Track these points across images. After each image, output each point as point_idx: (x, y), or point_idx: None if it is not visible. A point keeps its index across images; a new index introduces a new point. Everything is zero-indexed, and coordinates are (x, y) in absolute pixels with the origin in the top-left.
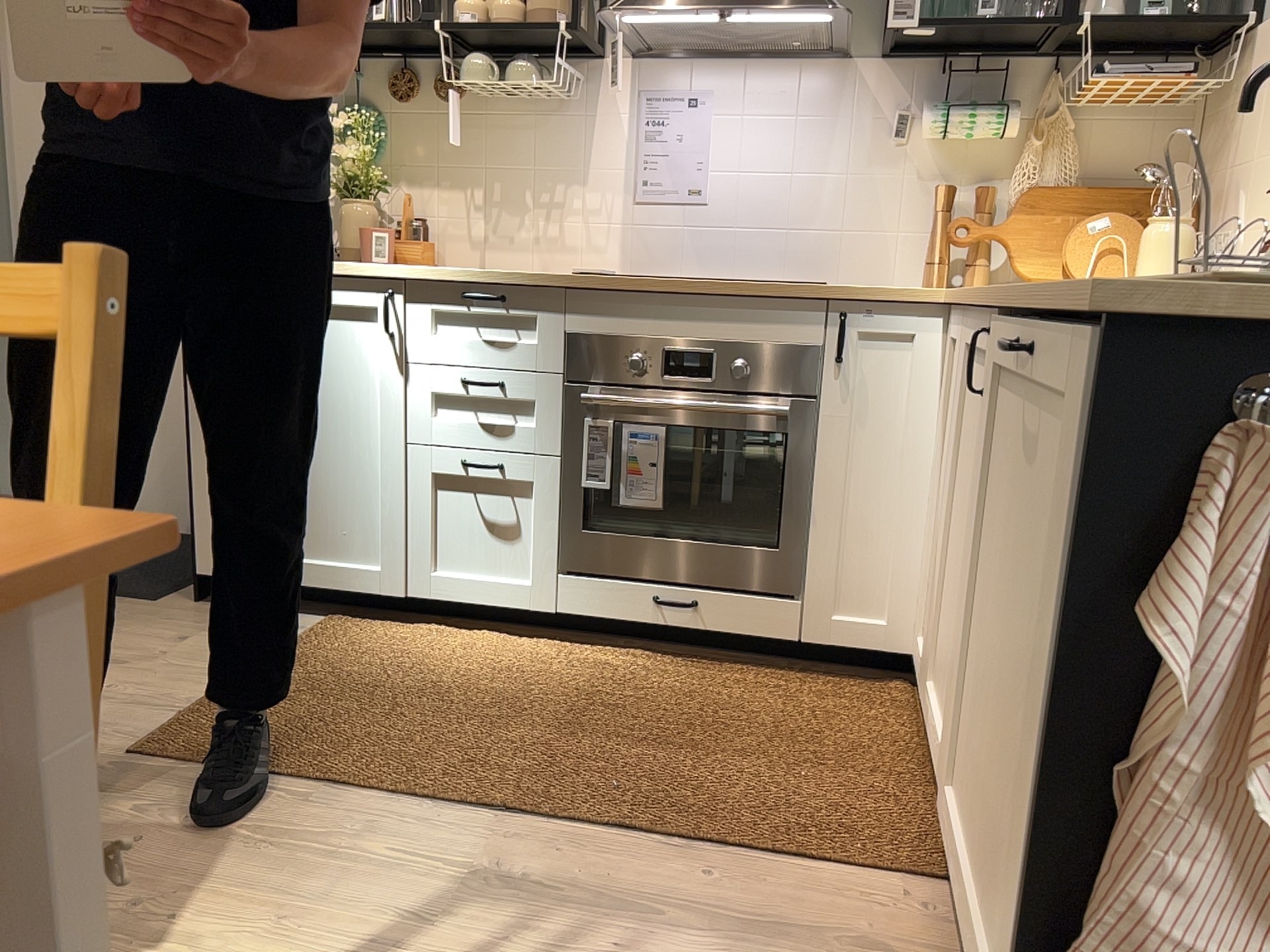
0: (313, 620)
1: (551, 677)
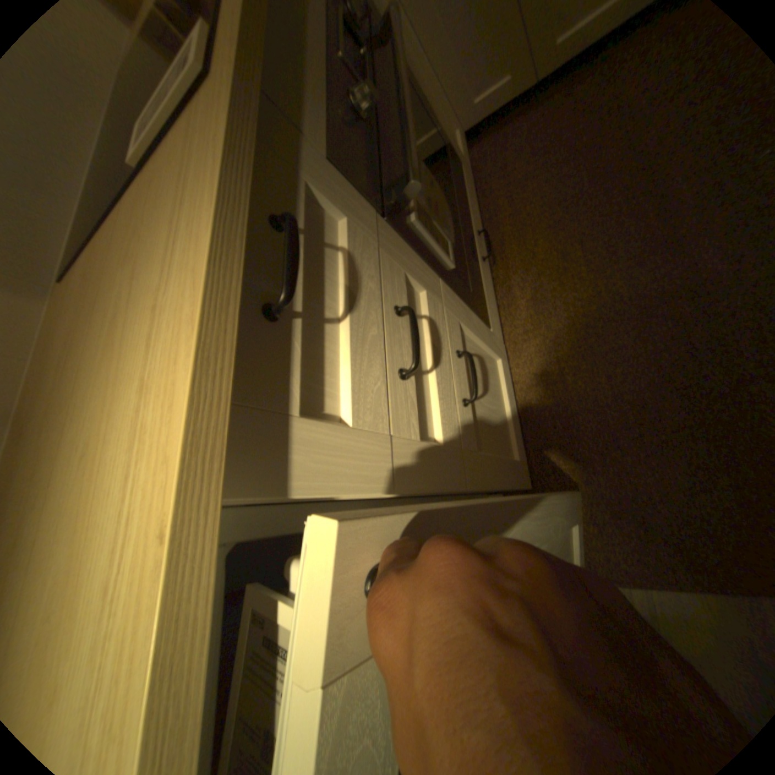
0: None
1: (585, 317)
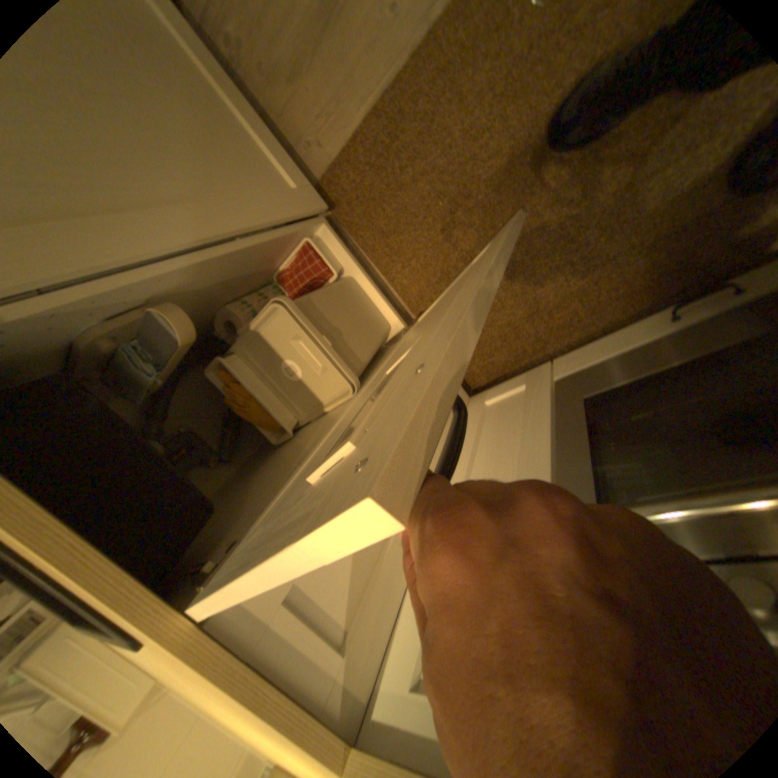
0: None
1: None
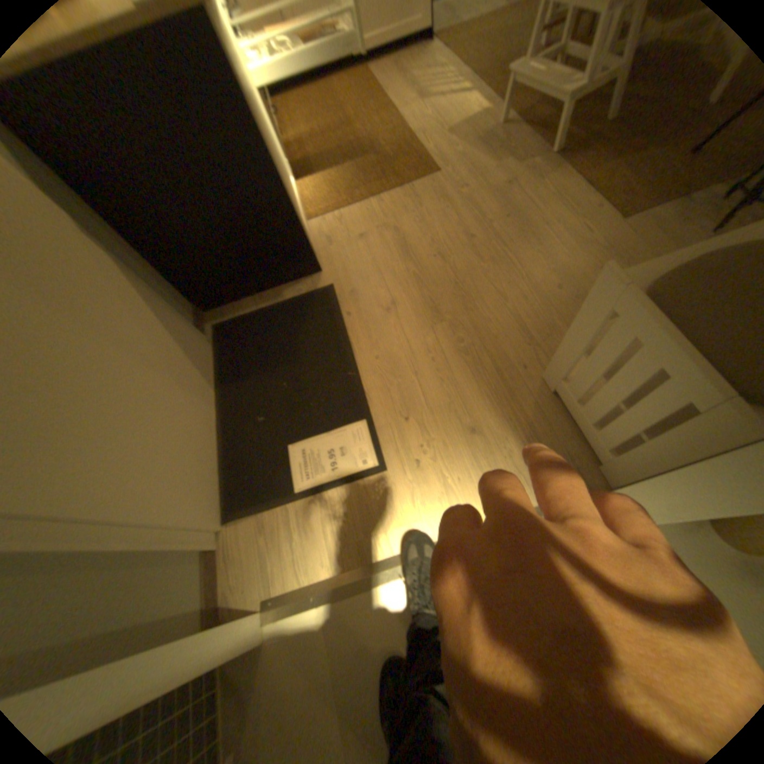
0: (316, 217)
1: (317, 142)
